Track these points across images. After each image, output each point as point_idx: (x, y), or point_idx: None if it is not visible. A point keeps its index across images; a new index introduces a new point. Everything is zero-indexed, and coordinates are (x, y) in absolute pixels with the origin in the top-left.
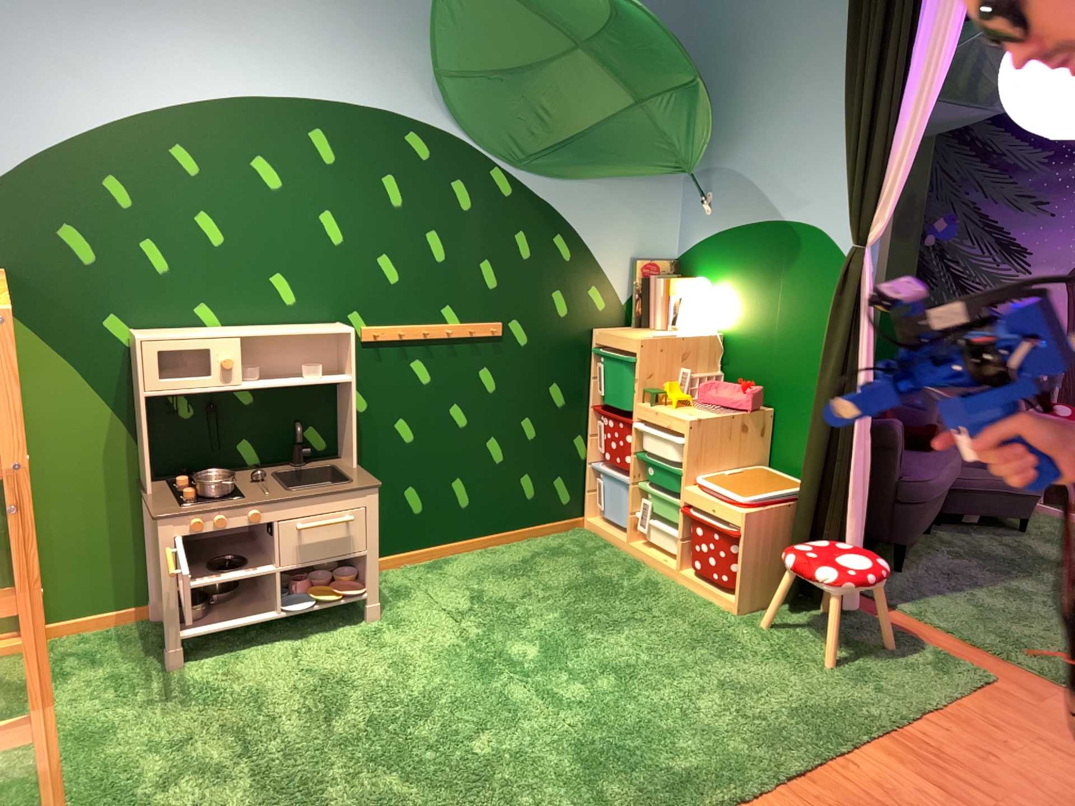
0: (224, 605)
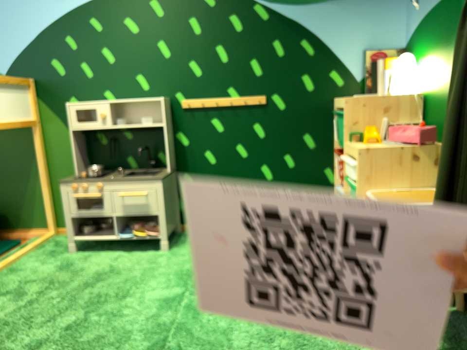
0: (99, 232)
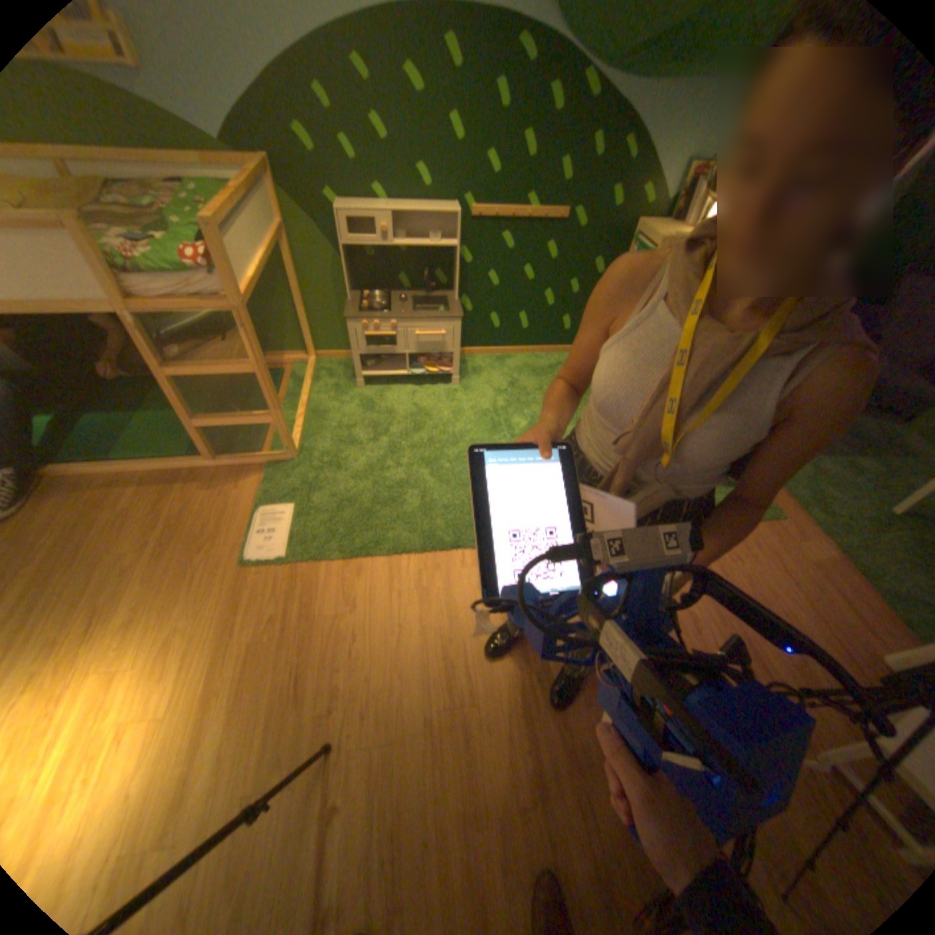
0: (382, 365)
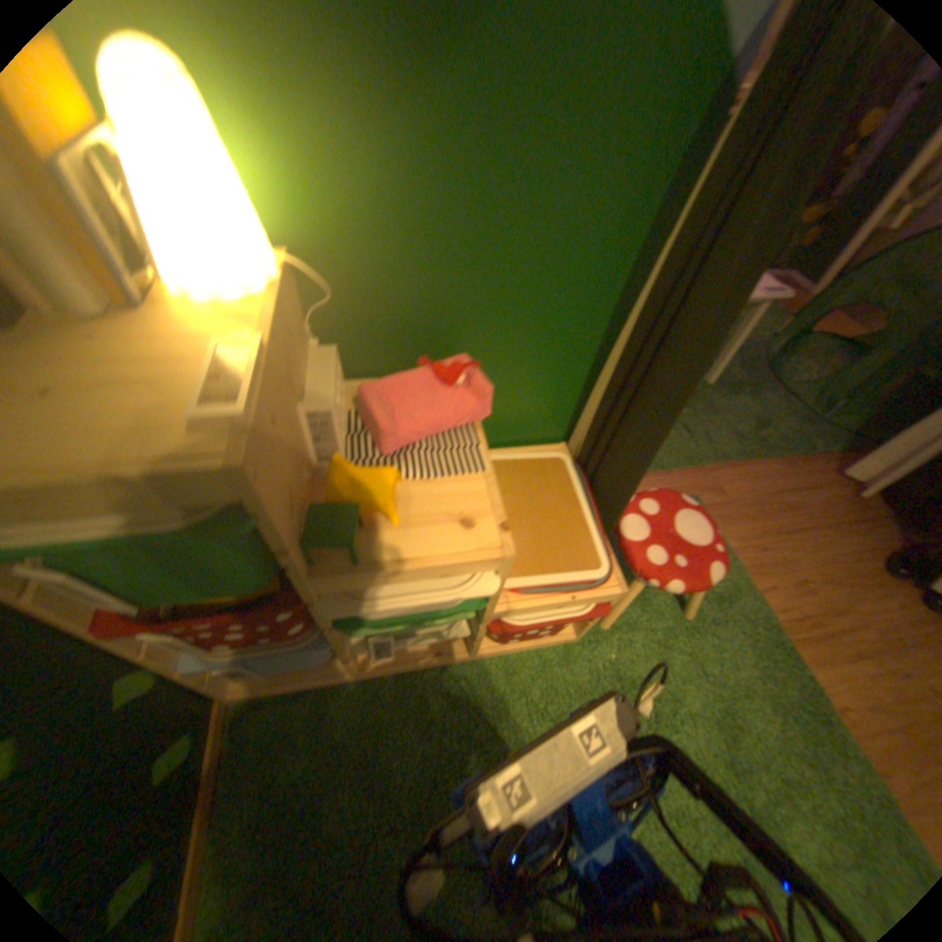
0: None
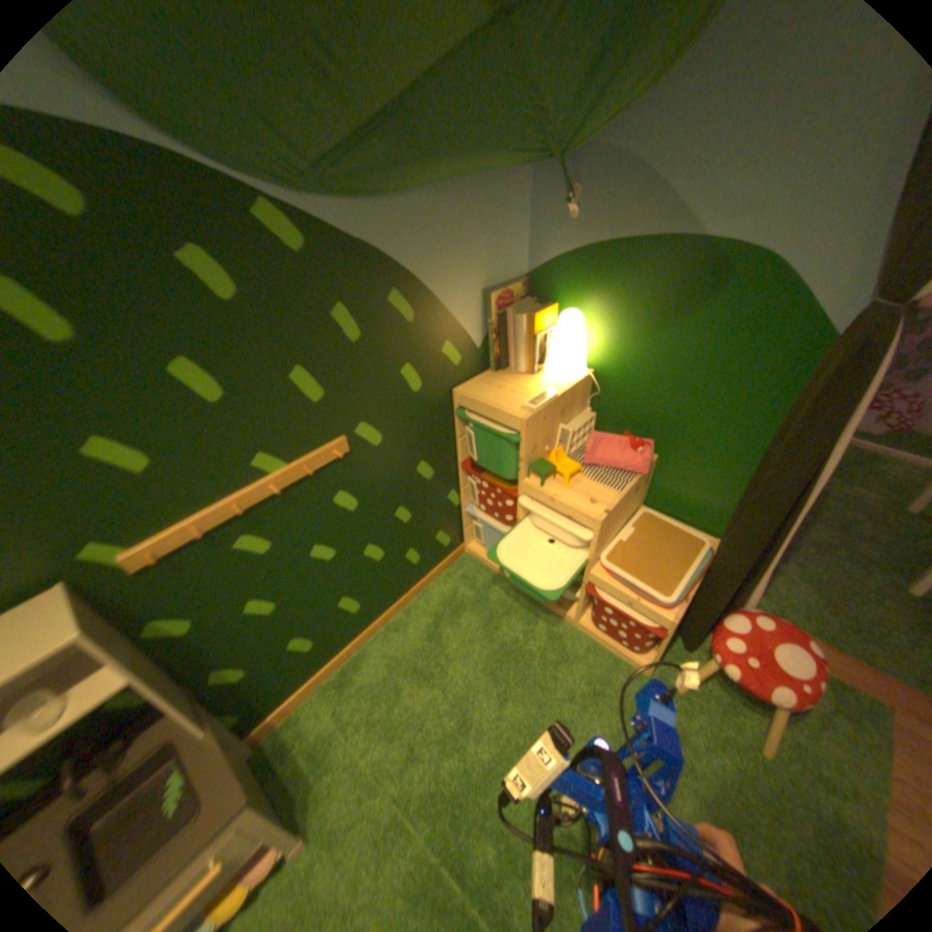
0: None
